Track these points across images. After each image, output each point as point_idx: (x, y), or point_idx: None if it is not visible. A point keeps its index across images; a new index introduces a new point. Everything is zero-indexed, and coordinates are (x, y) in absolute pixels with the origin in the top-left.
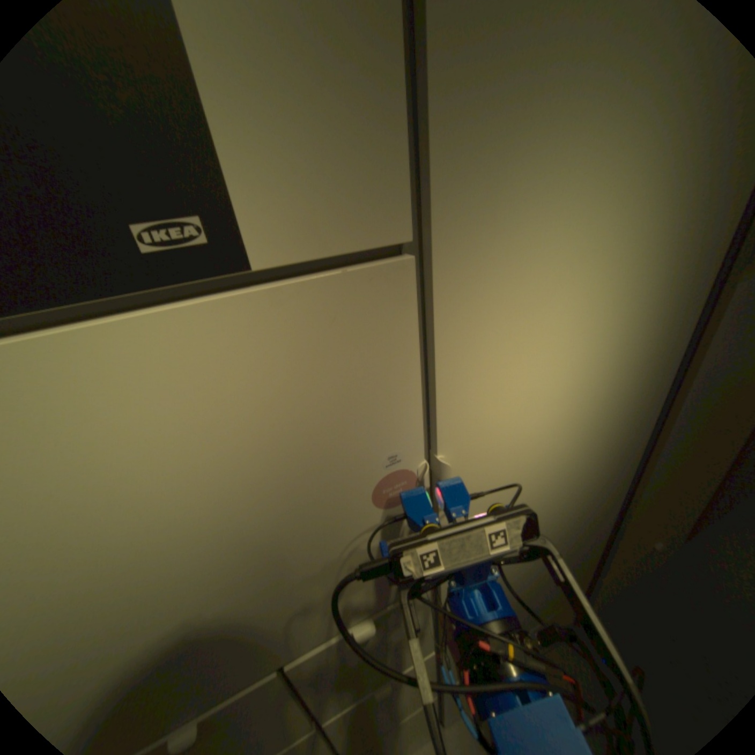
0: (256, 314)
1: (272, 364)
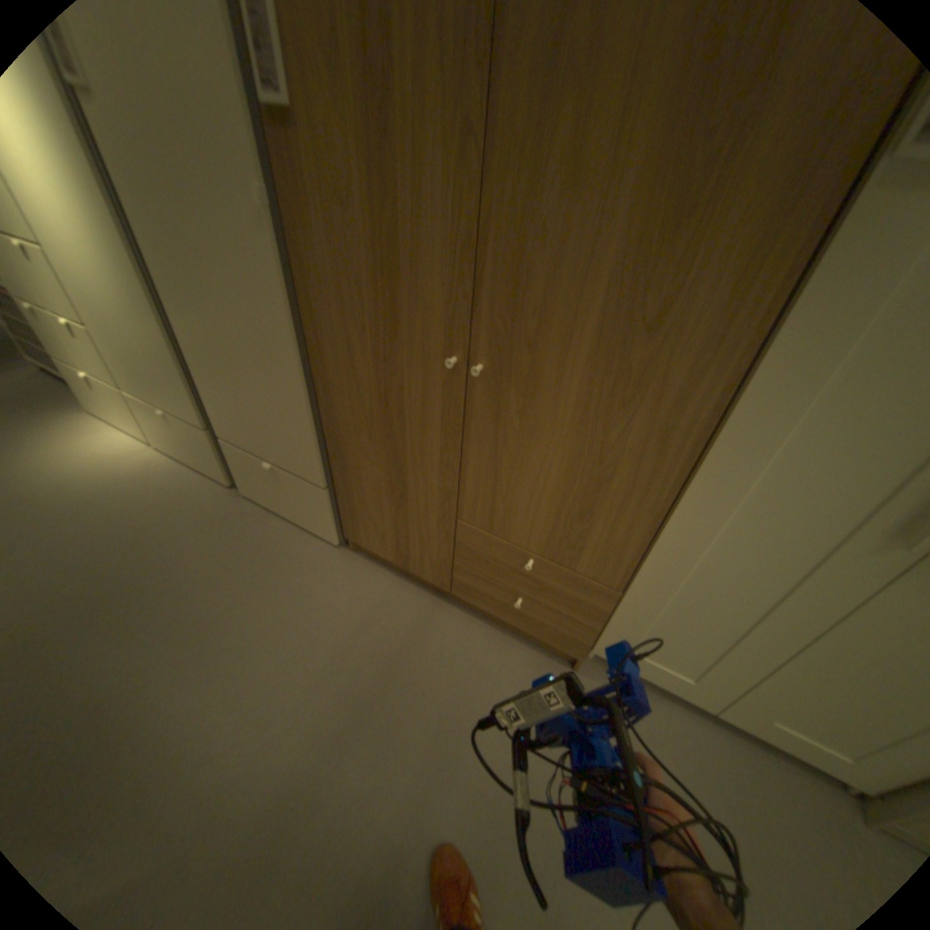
0: None
1: None
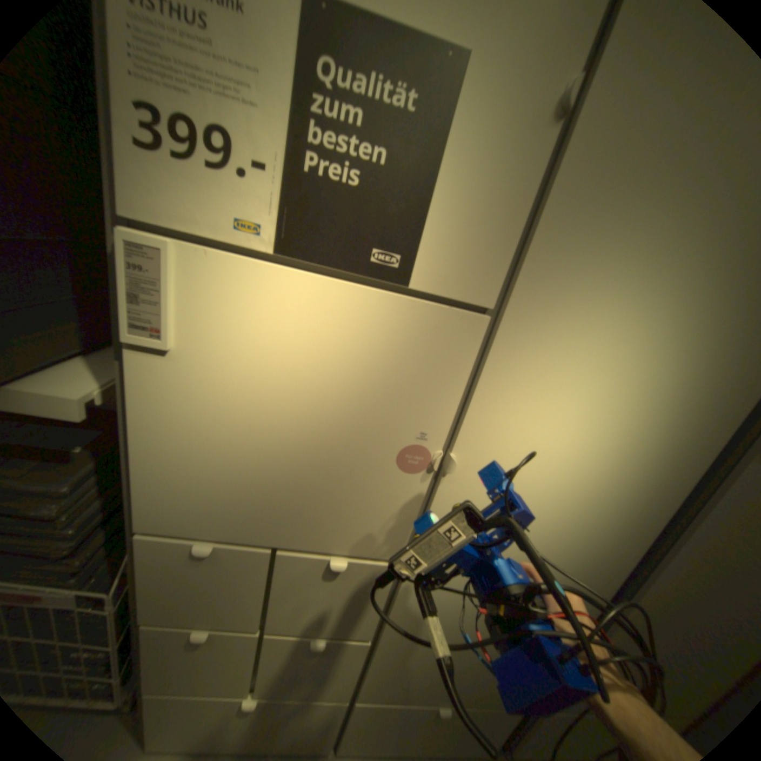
0: (399, 309)
1: (391, 338)
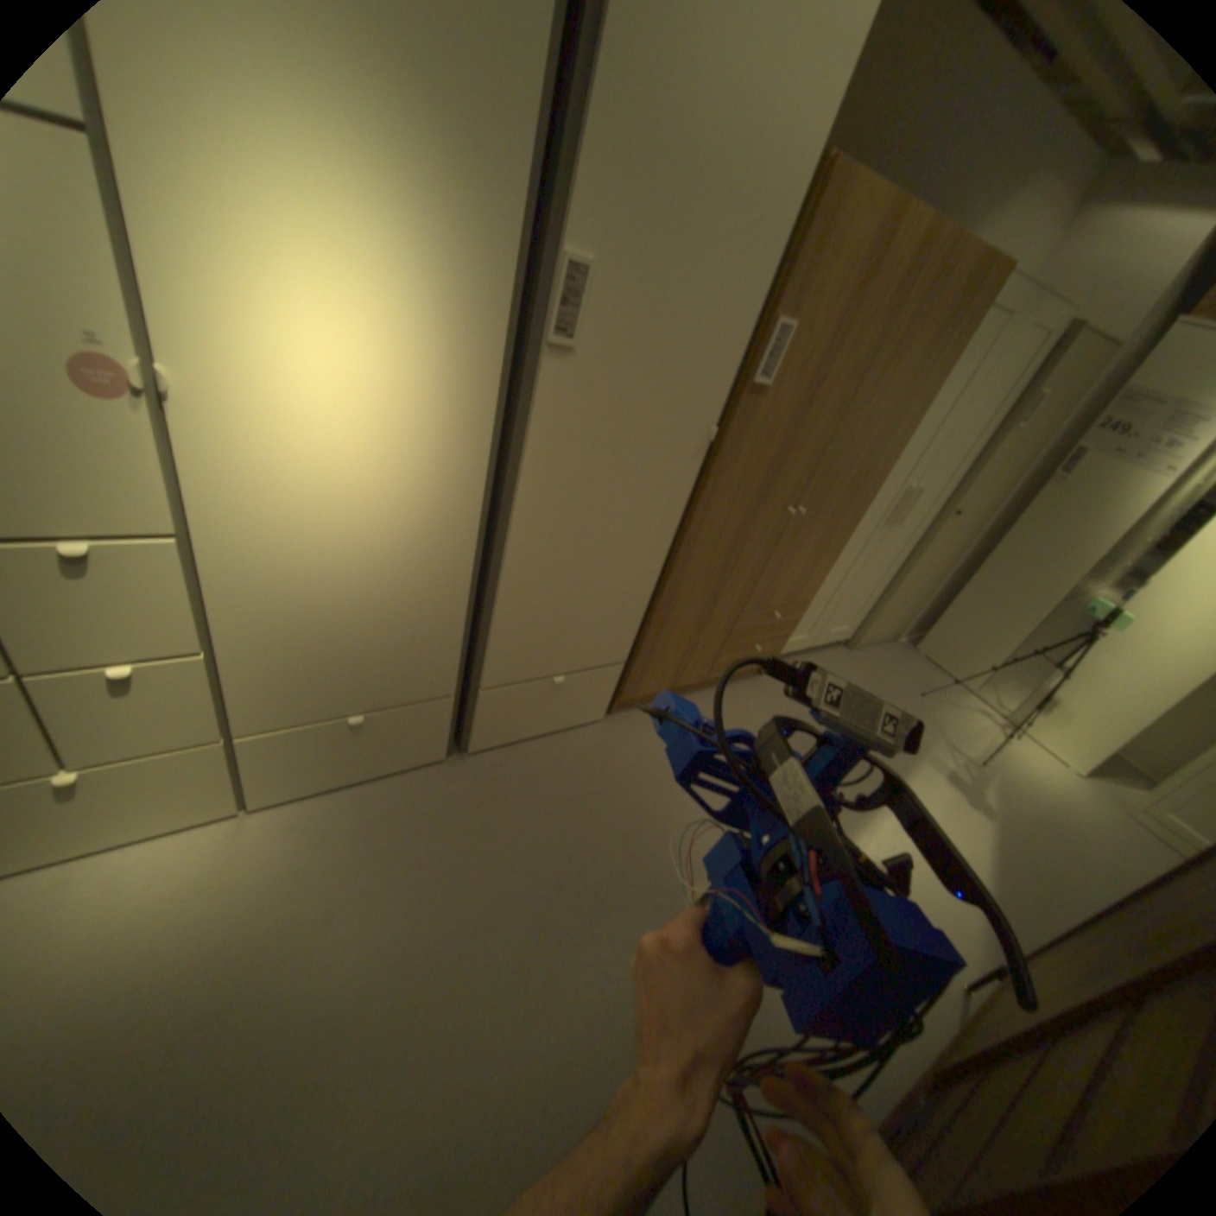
0: None
1: None
